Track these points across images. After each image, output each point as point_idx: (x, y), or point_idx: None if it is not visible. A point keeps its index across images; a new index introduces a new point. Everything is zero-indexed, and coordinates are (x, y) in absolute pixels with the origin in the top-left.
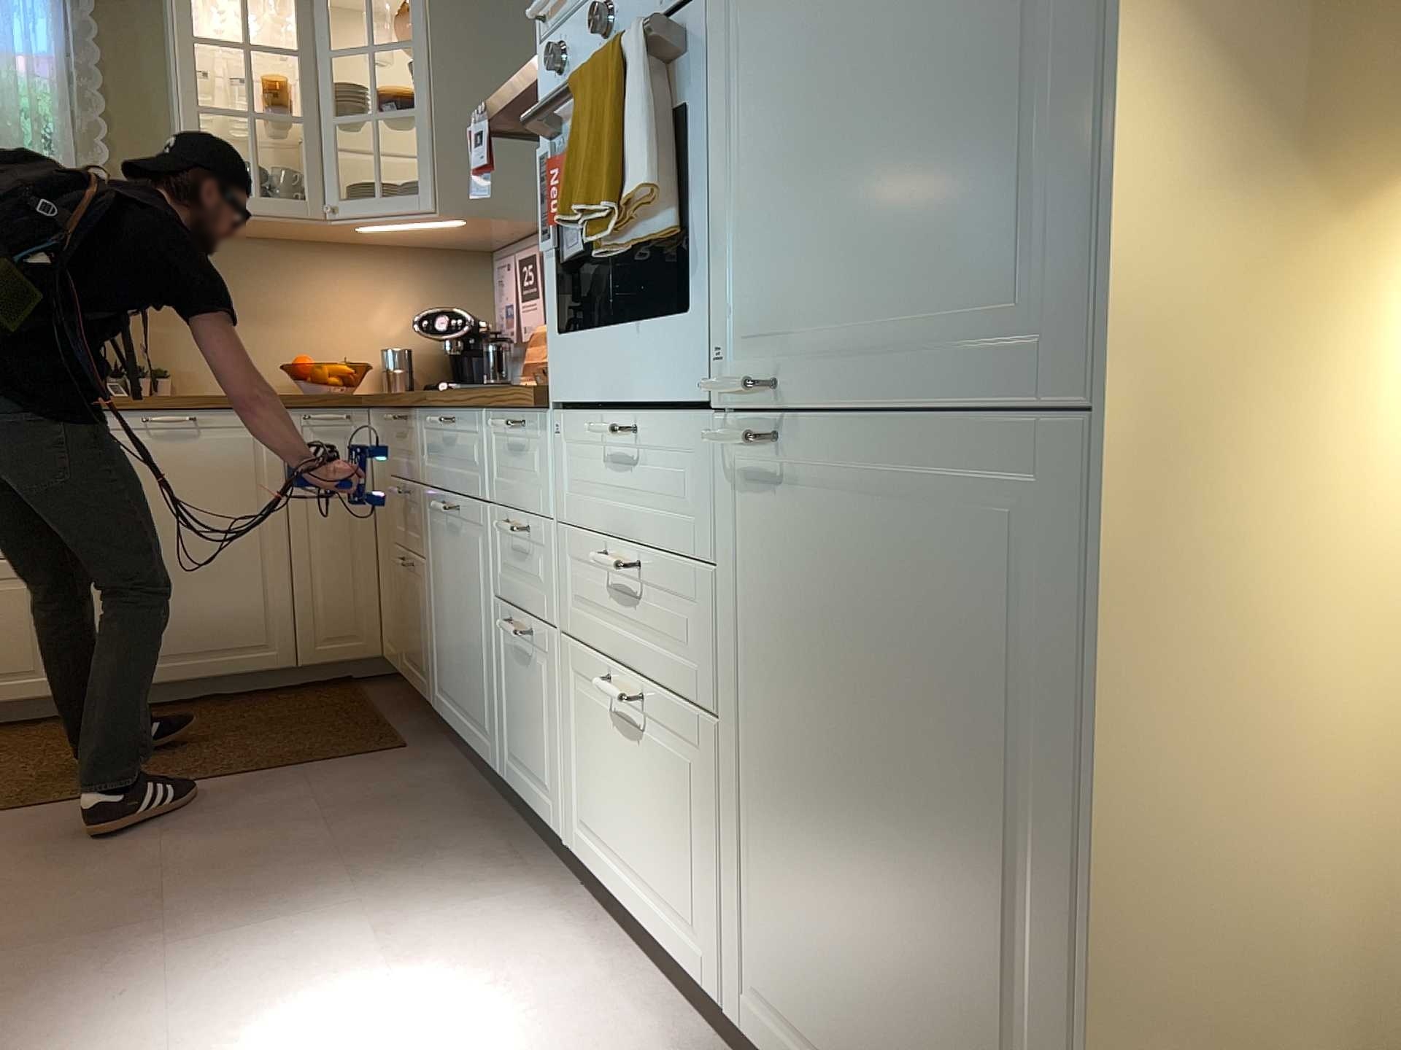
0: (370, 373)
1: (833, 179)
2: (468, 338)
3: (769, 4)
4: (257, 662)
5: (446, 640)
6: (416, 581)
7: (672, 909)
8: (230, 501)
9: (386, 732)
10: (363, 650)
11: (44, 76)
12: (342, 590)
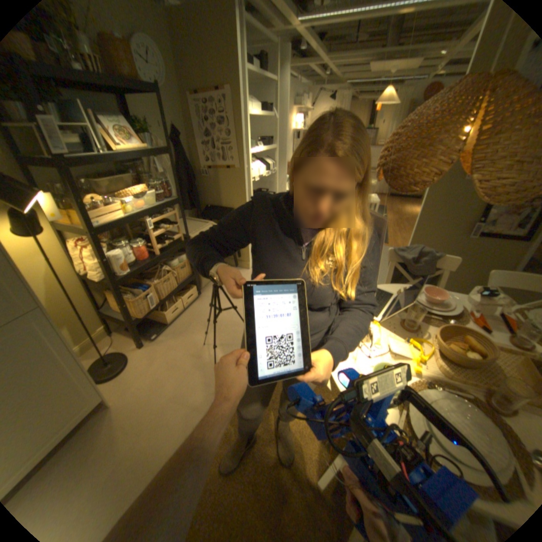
0: None
1: None
2: None
3: None
4: None
5: None
6: None
7: None
8: None
9: None
10: None
11: None
12: None
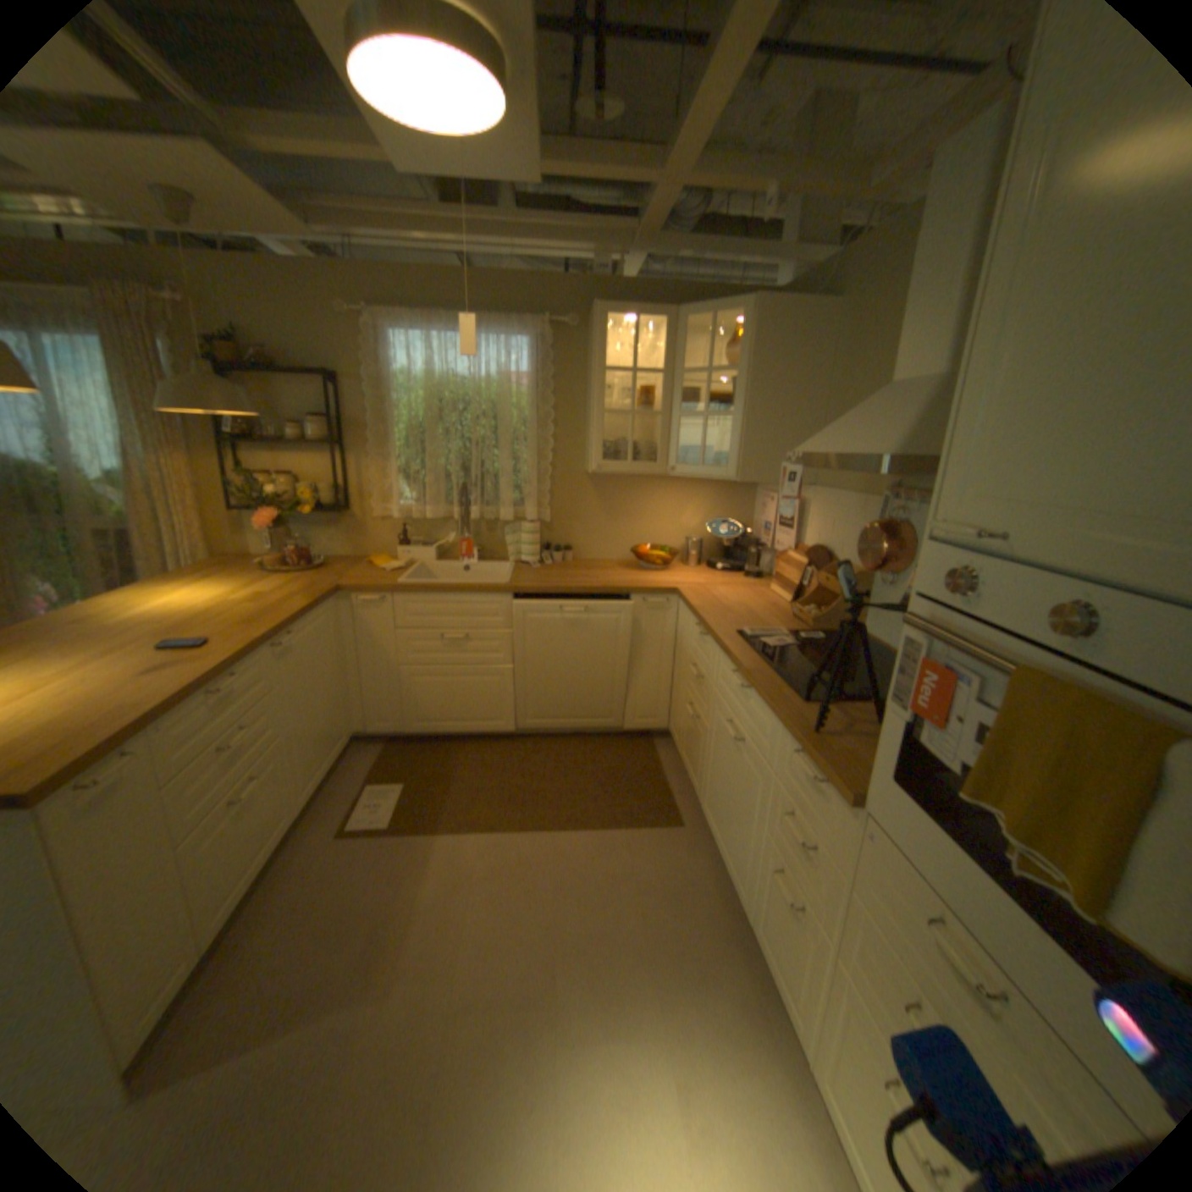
0: (677, 554)
1: None
2: (738, 539)
3: None
4: (604, 726)
5: (719, 793)
6: (700, 730)
7: None
8: (598, 643)
9: (671, 804)
10: (658, 726)
11: (525, 387)
12: (651, 694)
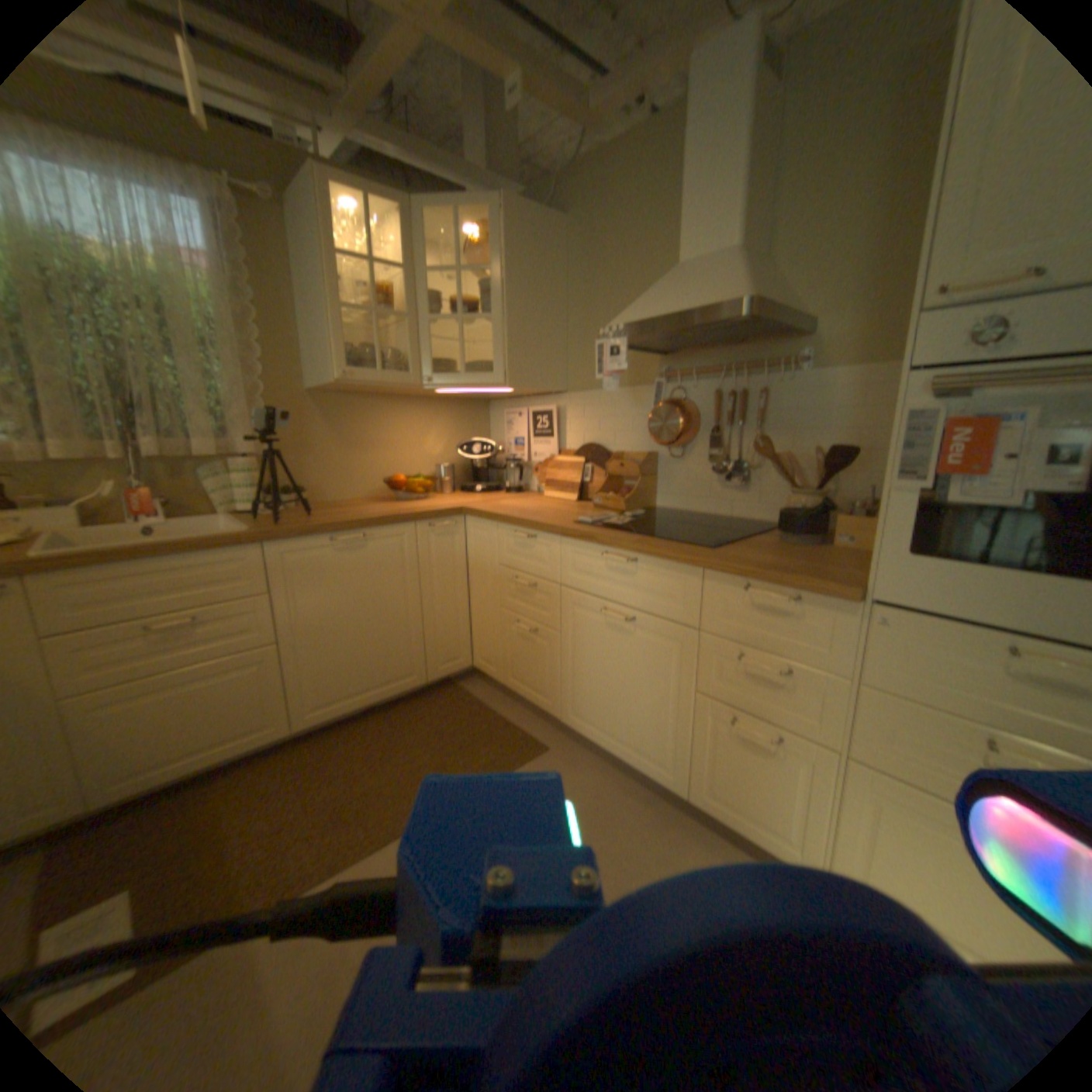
0: (430, 482)
1: None
2: (488, 458)
3: None
4: (404, 687)
5: (593, 691)
6: (539, 641)
7: None
8: (384, 587)
9: (519, 735)
10: (461, 666)
11: (197, 268)
12: (449, 632)
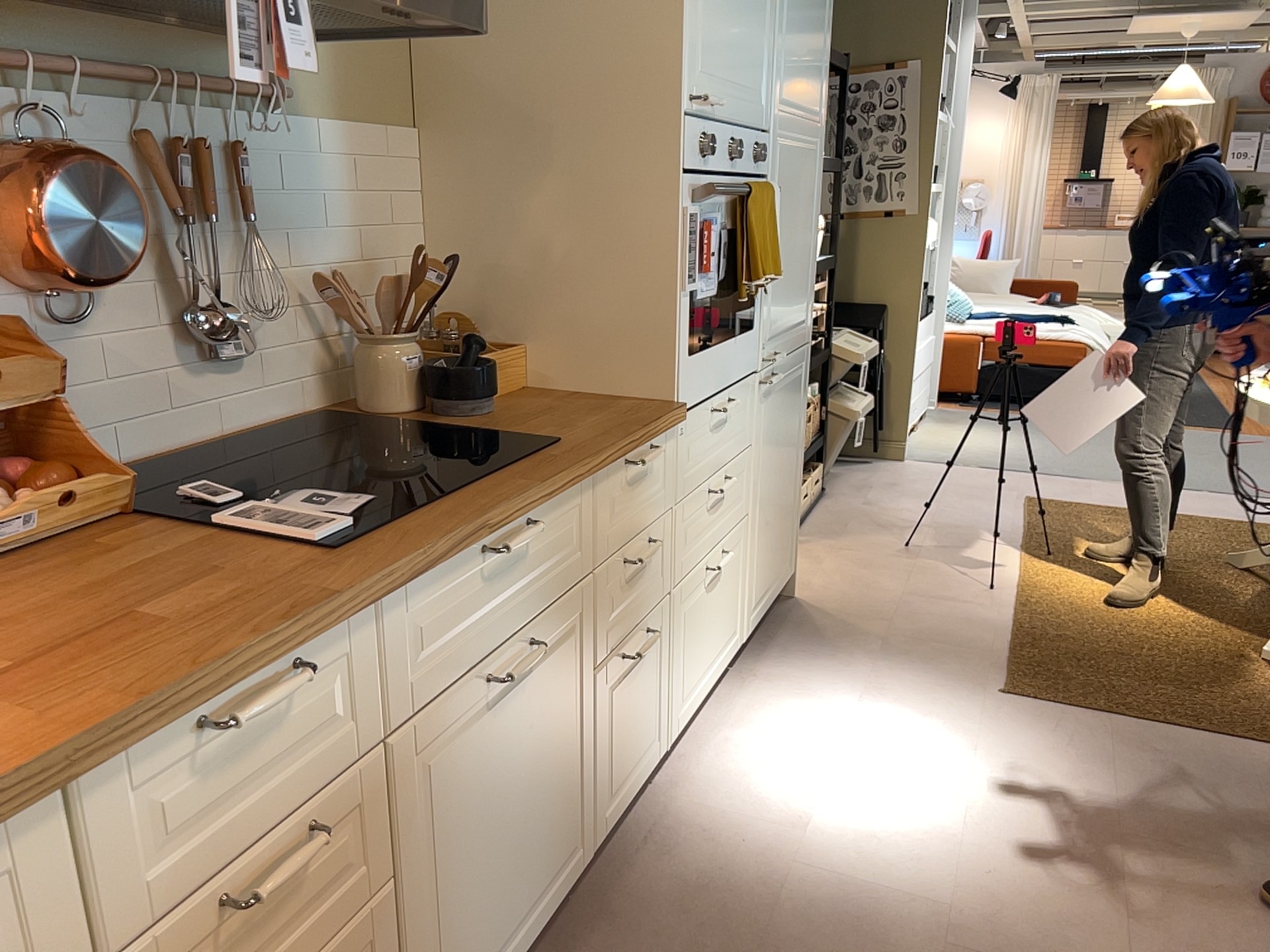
0: None
1: (785, 279)
2: None
3: (778, 206)
4: None
5: (479, 889)
6: None
7: (725, 639)
8: None
9: None
10: None
11: None
12: None
